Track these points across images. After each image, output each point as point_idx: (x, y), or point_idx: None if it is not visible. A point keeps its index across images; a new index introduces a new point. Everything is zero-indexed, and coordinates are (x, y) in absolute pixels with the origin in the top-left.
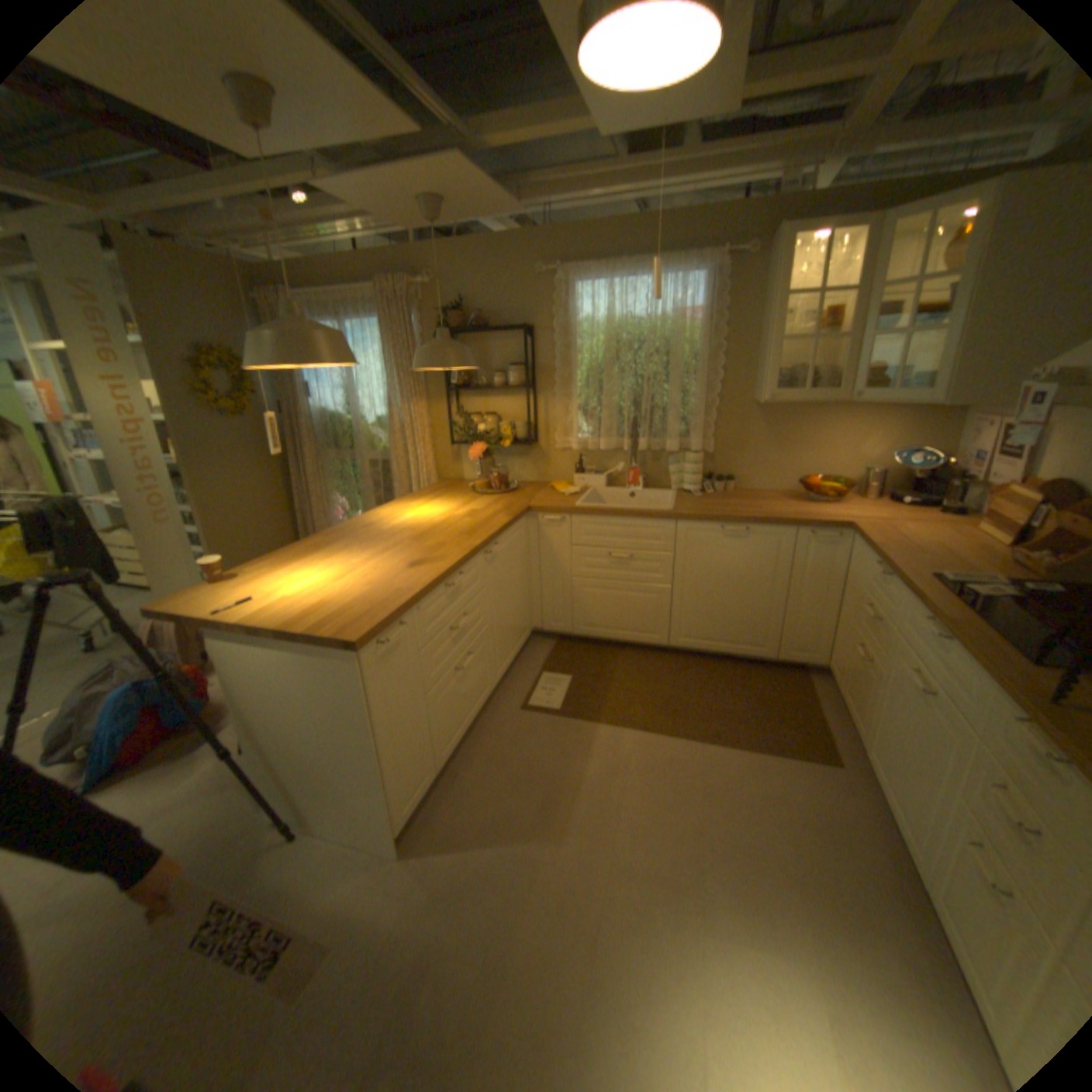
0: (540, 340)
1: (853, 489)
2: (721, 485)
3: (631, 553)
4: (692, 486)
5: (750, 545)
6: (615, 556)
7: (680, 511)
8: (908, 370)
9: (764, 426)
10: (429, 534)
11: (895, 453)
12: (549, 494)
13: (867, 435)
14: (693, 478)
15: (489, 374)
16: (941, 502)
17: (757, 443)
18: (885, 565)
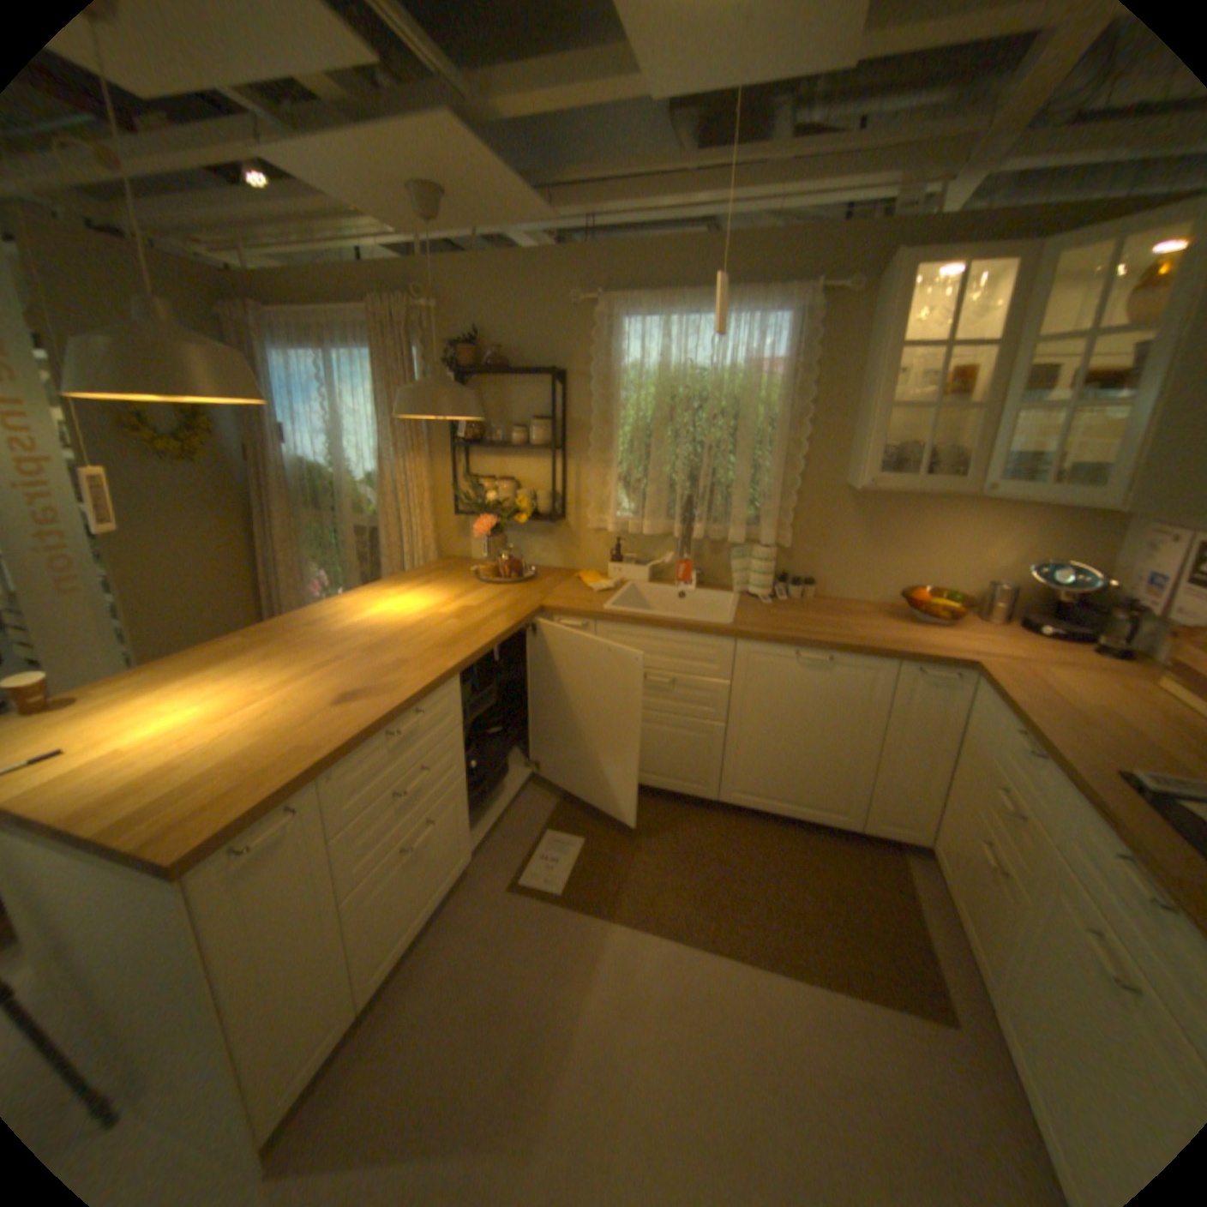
0: (575, 389)
1: (974, 609)
2: (799, 591)
3: (675, 677)
4: (761, 590)
5: (835, 680)
6: (654, 680)
7: (743, 627)
8: (1061, 459)
9: (858, 518)
10: (392, 642)
11: (1030, 565)
12: (574, 588)
13: (995, 539)
14: (763, 580)
15: (508, 428)
16: (1095, 637)
17: (849, 539)
18: (1034, 740)
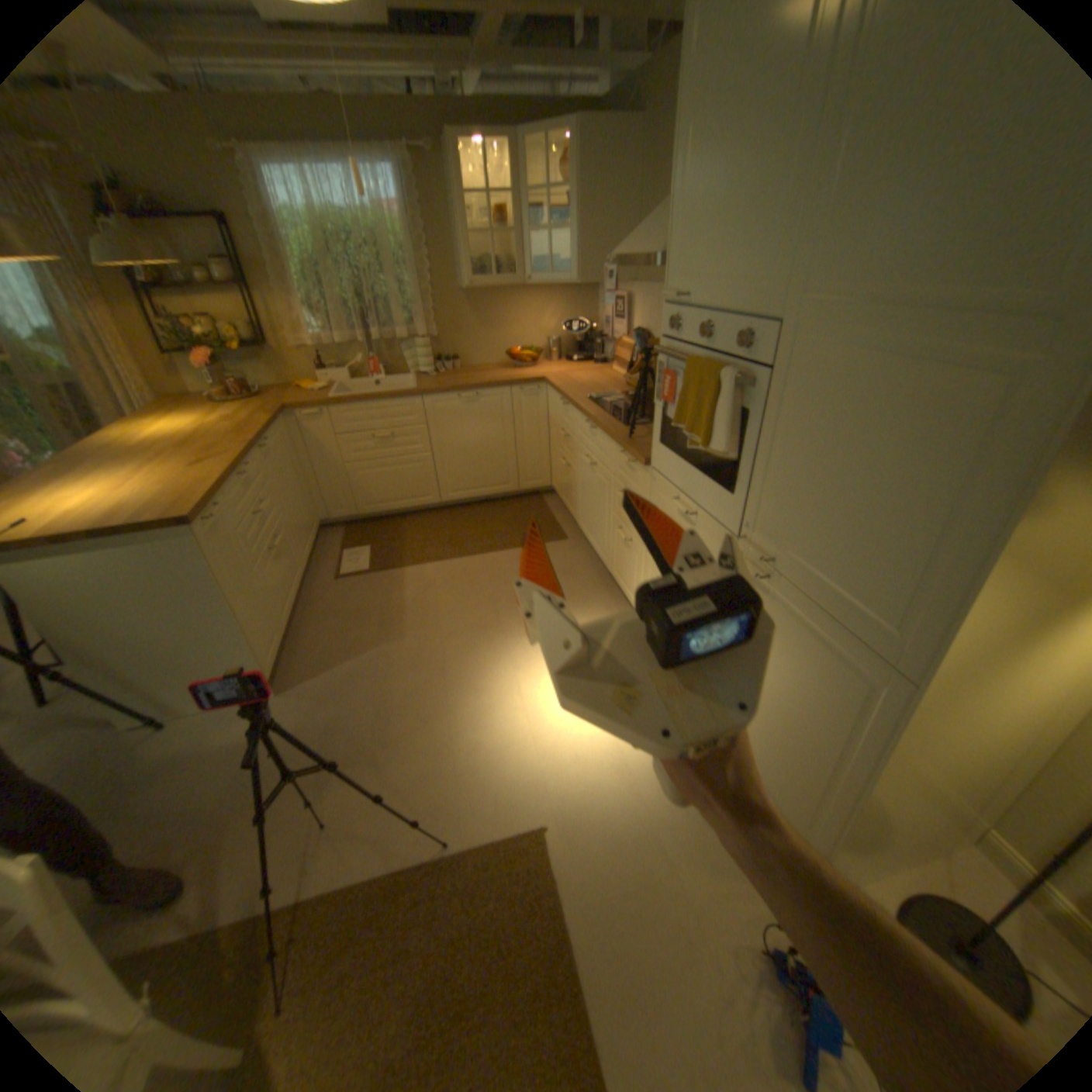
0: (237, 229)
1: (541, 356)
2: (450, 365)
3: (392, 432)
4: (427, 369)
5: (481, 407)
6: (379, 436)
7: (423, 388)
8: (556, 260)
9: (471, 311)
10: (190, 440)
11: (562, 325)
12: (297, 392)
13: (543, 313)
14: (426, 361)
15: (183, 269)
16: (593, 357)
17: (469, 326)
18: (563, 400)
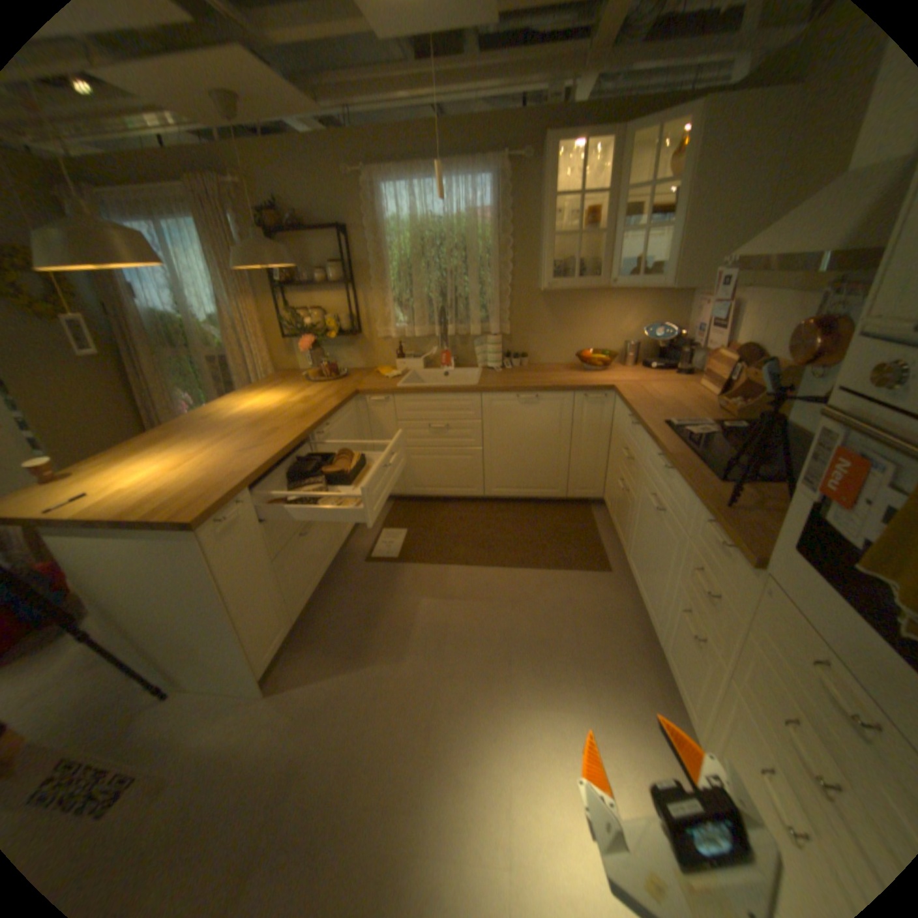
0: (352, 237)
1: (615, 359)
2: (517, 361)
3: (447, 423)
4: (494, 364)
5: (539, 409)
6: (434, 427)
7: (483, 385)
8: (649, 261)
9: (547, 310)
10: (263, 420)
11: (644, 328)
12: (374, 377)
13: (624, 315)
14: (494, 357)
15: (309, 270)
16: (676, 365)
17: (543, 325)
18: (633, 417)
